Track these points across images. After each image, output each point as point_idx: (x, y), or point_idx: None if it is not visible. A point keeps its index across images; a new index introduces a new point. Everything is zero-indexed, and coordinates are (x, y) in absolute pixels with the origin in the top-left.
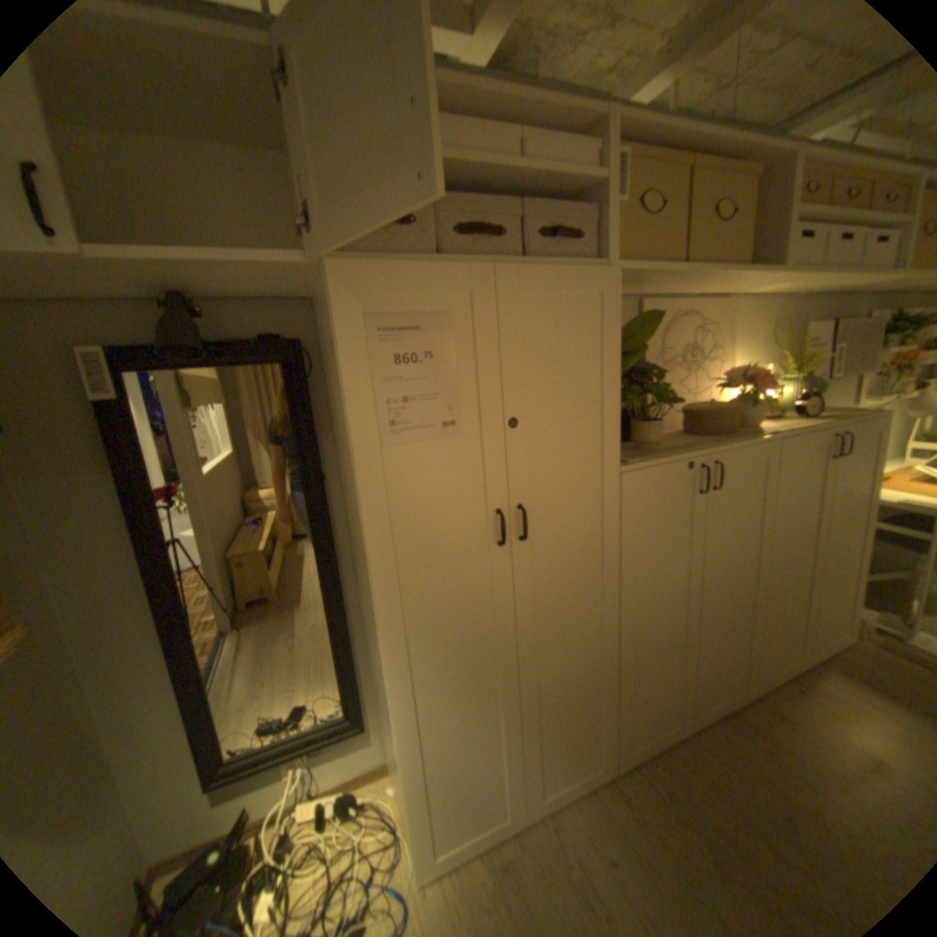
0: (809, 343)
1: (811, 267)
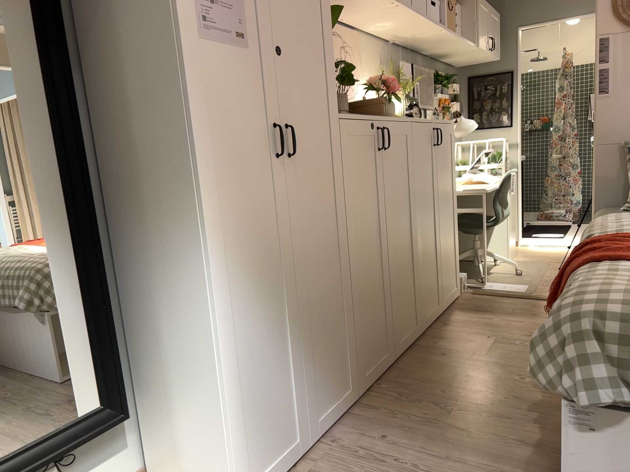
0: (401, 76)
1: (408, 5)
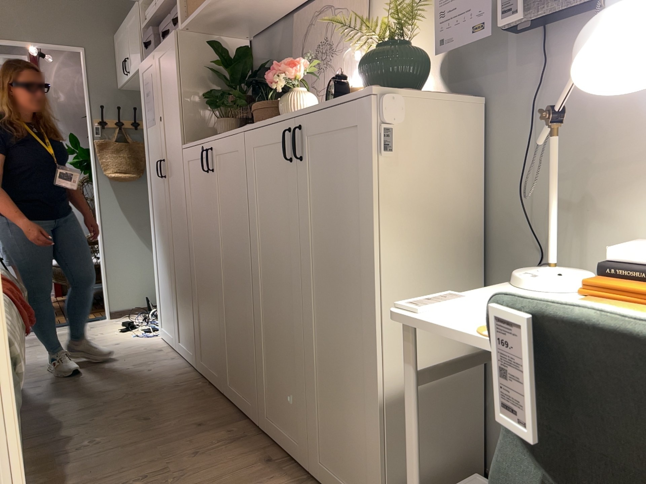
0: None
1: None
